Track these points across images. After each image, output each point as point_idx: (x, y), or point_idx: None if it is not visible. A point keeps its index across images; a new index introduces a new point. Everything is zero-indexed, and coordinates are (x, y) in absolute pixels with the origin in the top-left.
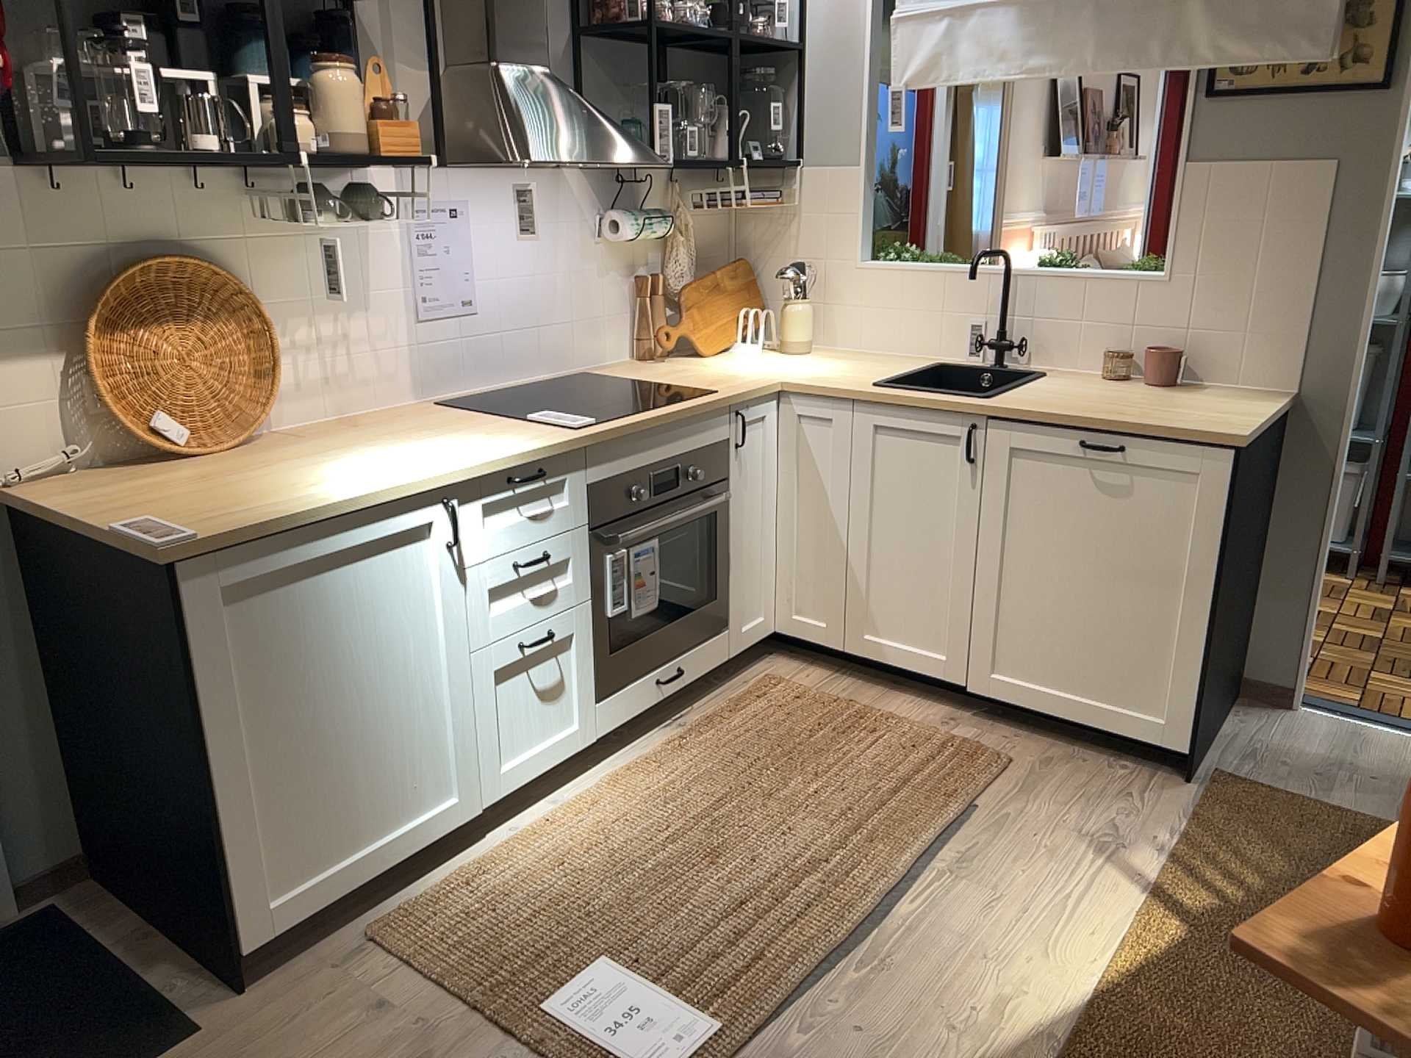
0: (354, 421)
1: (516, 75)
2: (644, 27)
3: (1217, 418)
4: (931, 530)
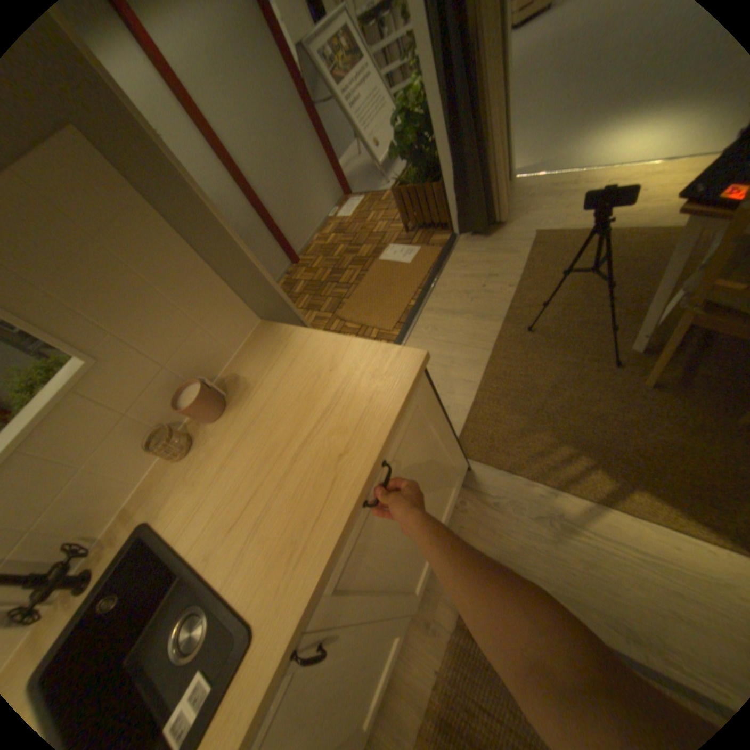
0: None
1: None
2: None
3: (353, 374)
4: (335, 689)
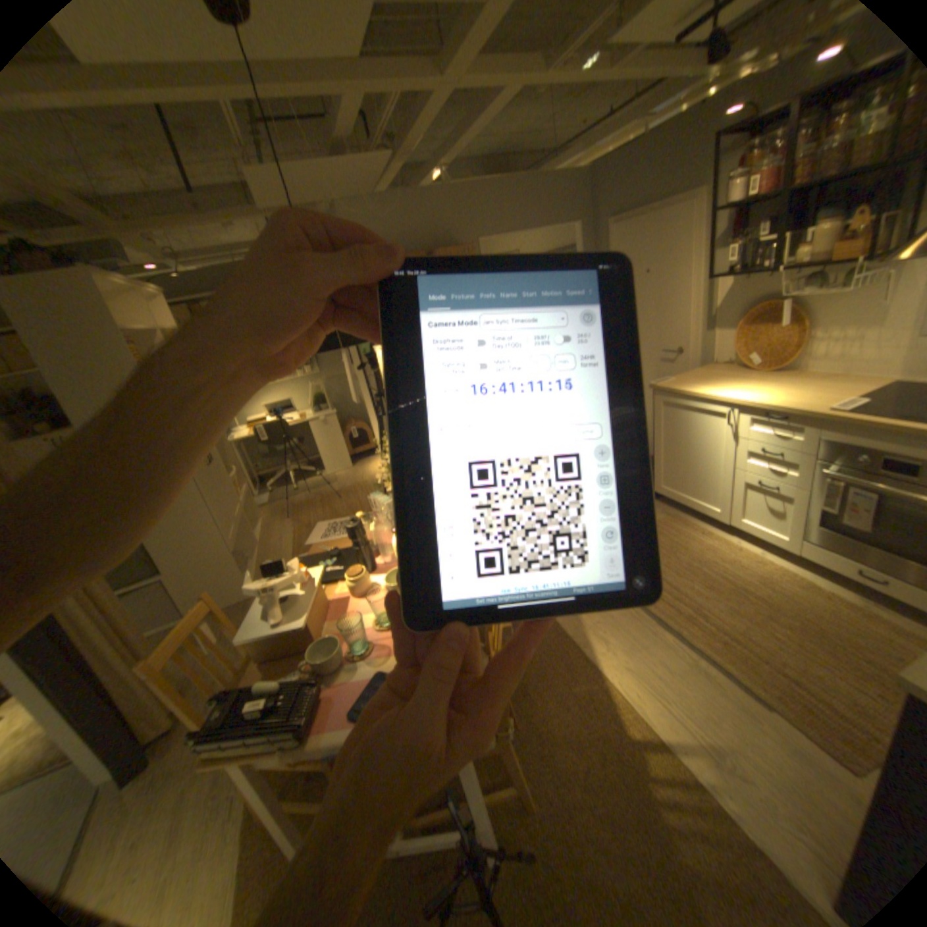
0: (839, 376)
1: None
2: None
3: None
4: None
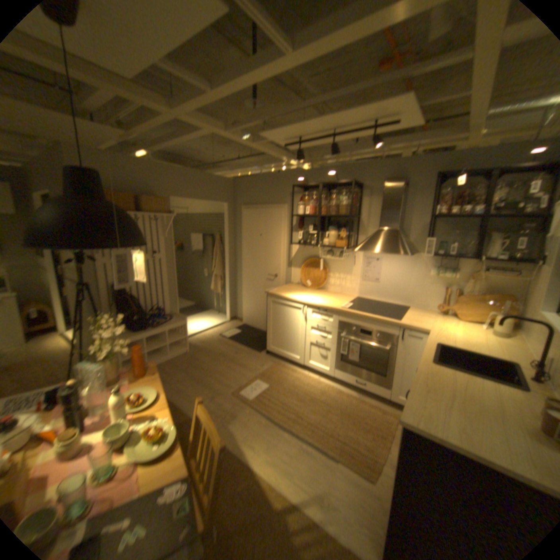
0: (339, 294)
1: (382, 231)
2: (455, 214)
3: (444, 426)
4: None
